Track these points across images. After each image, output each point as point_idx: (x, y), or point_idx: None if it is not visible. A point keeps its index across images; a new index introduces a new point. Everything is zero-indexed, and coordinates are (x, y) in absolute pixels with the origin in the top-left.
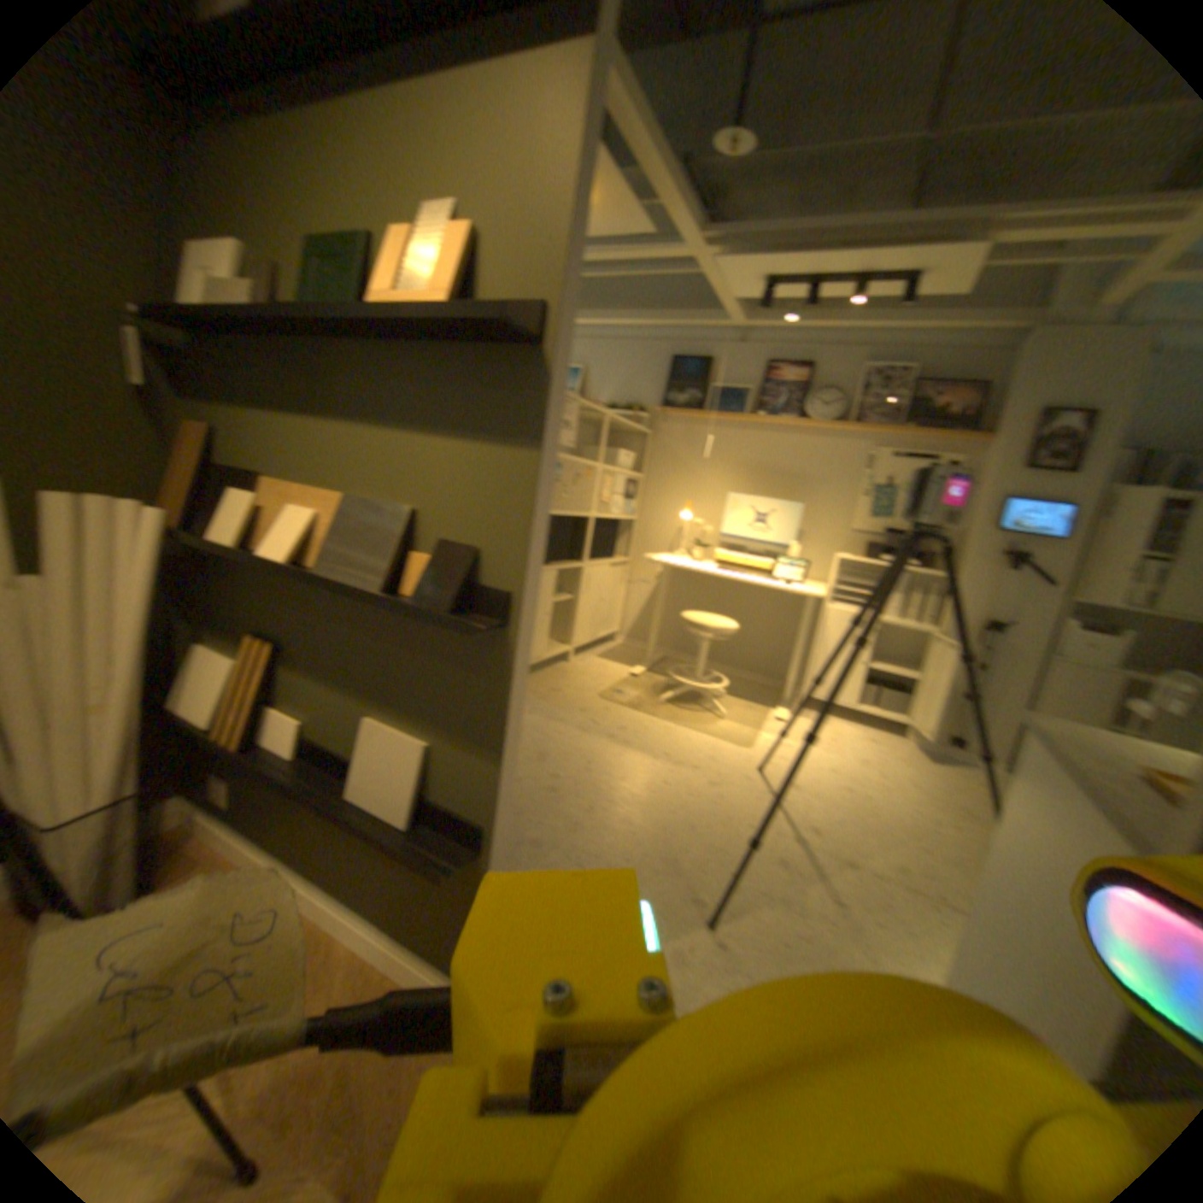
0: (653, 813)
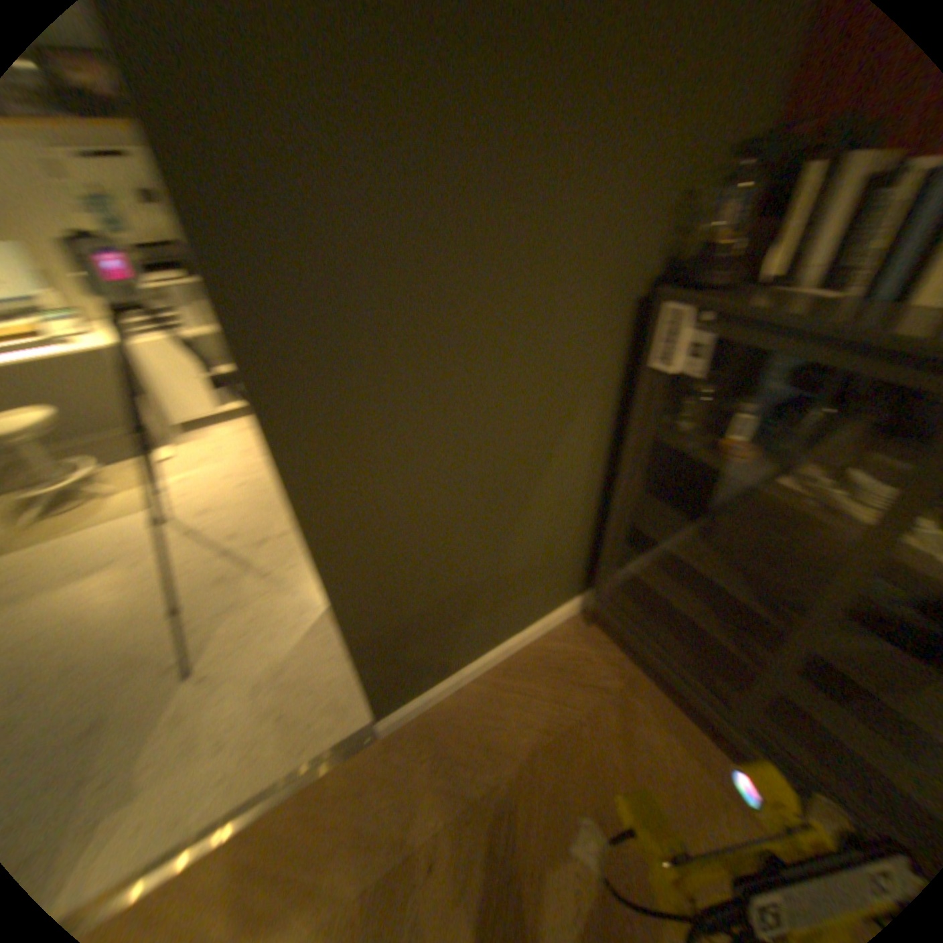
0: (102, 632)
